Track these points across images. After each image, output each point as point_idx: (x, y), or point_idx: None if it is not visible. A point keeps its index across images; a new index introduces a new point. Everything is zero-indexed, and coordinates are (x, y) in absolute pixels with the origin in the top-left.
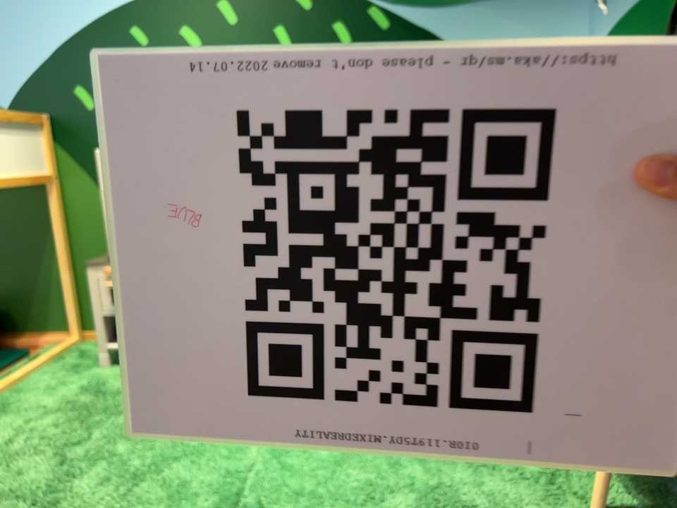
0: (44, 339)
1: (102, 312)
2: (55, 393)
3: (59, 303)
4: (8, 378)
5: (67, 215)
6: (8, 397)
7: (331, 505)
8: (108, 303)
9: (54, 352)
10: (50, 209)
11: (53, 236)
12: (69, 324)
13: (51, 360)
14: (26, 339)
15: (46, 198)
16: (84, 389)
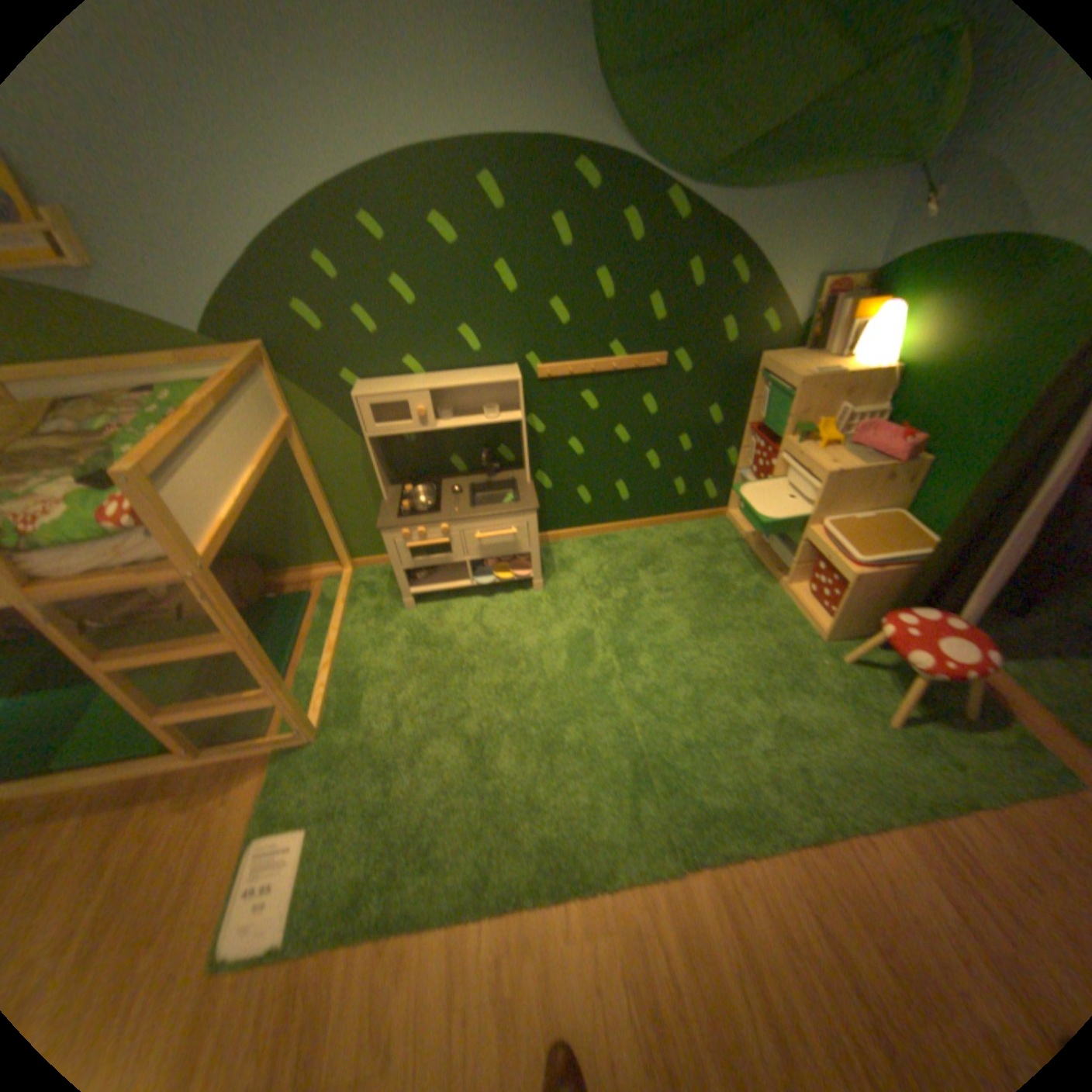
0: (316, 574)
1: (403, 567)
2: (387, 649)
3: (321, 538)
4: (328, 639)
5: (313, 455)
6: (344, 661)
7: (711, 749)
8: (408, 559)
9: (345, 594)
10: (291, 450)
11: (300, 477)
12: (340, 558)
13: (346, 602)
14: (296, 575)
15: (289, 443)
16: (412, 640)
